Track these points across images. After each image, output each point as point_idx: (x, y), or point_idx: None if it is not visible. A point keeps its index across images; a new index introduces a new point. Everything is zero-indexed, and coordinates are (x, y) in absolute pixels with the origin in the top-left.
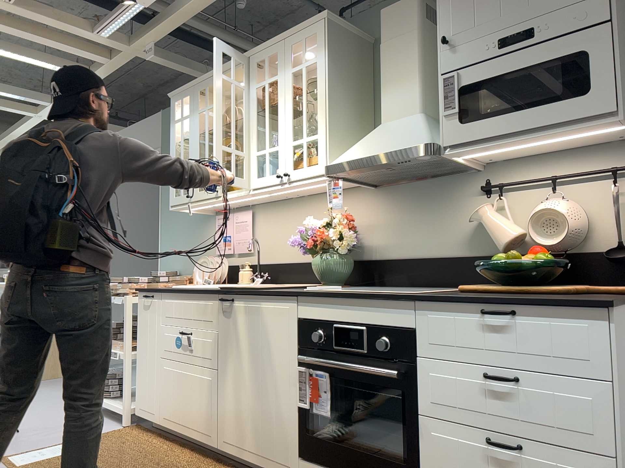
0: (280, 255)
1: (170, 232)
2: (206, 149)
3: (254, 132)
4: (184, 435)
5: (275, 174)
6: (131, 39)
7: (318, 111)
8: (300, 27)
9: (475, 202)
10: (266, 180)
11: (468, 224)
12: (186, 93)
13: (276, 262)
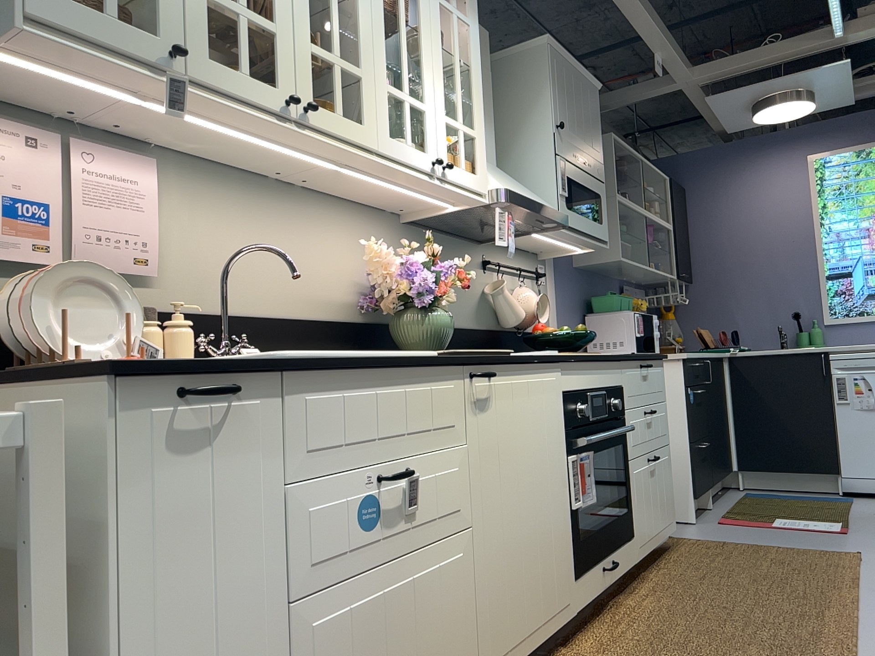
0: (241, 297)
1: None
2: None
3: (383, 43)
4: None
5: (424, 153)
6: None
7: (476, 100)
8: None
9: (480, 274)
10: (411, 155)
11: (477, 295)
12: None
13: (232, 313)
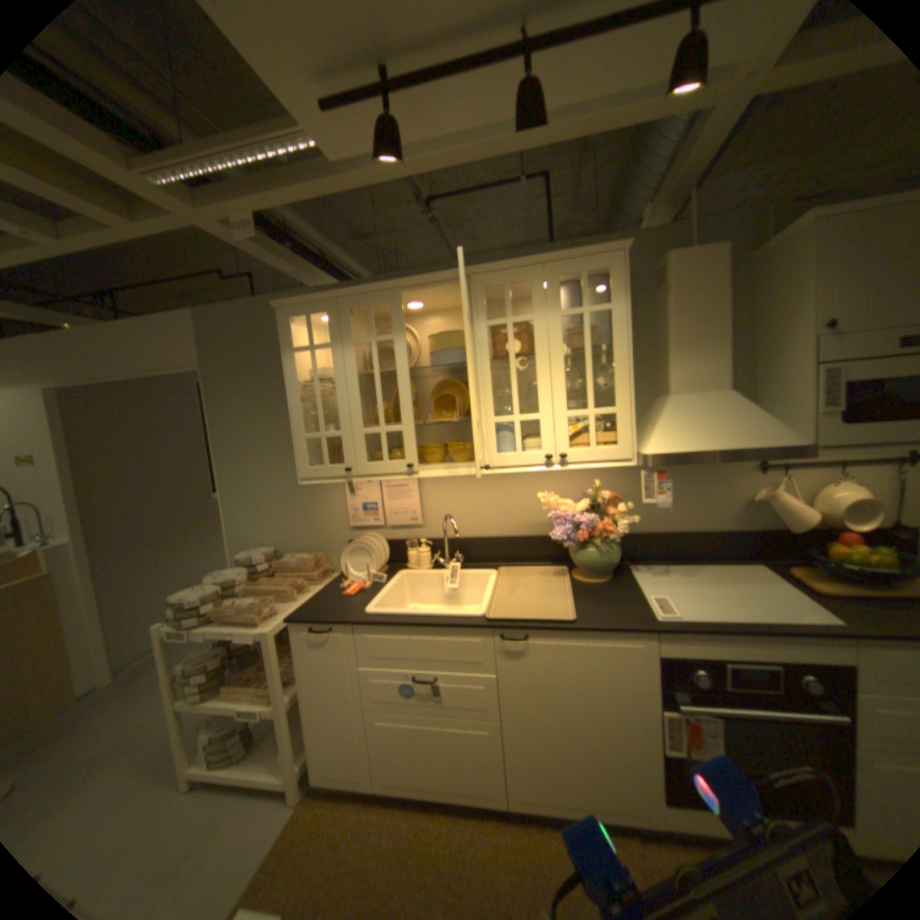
0: (472, 529)
1: (243, 496)
2: (380, 403)
3: (489, 392)
4: (434, 805)
5: (538, 454)
6: (191, 192)
7: (618, 379)
8: (580, 253)
9: (751, 479)
10: (521, 461)
11: (743, 501)
12: (318, 307)
13: (466, 538)
